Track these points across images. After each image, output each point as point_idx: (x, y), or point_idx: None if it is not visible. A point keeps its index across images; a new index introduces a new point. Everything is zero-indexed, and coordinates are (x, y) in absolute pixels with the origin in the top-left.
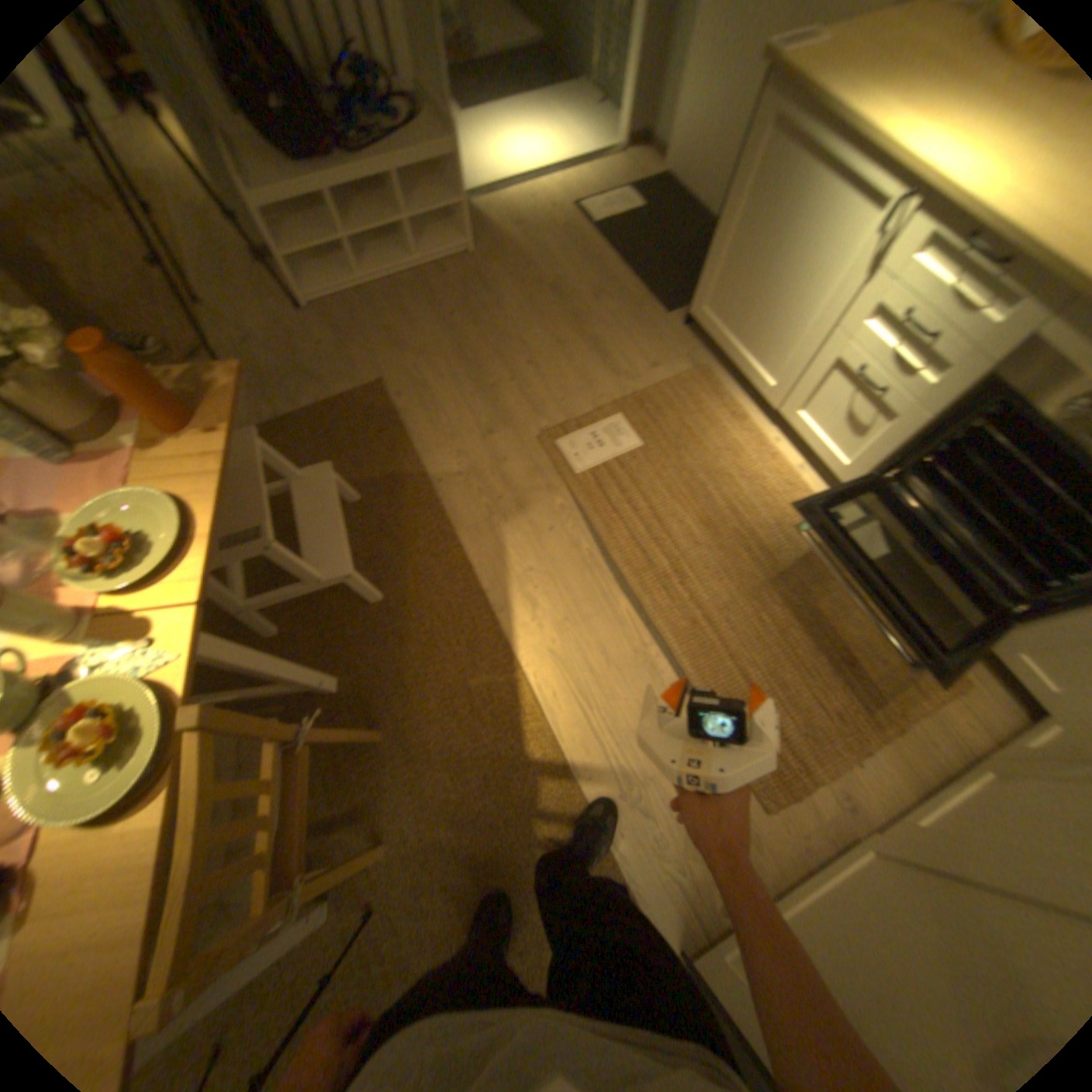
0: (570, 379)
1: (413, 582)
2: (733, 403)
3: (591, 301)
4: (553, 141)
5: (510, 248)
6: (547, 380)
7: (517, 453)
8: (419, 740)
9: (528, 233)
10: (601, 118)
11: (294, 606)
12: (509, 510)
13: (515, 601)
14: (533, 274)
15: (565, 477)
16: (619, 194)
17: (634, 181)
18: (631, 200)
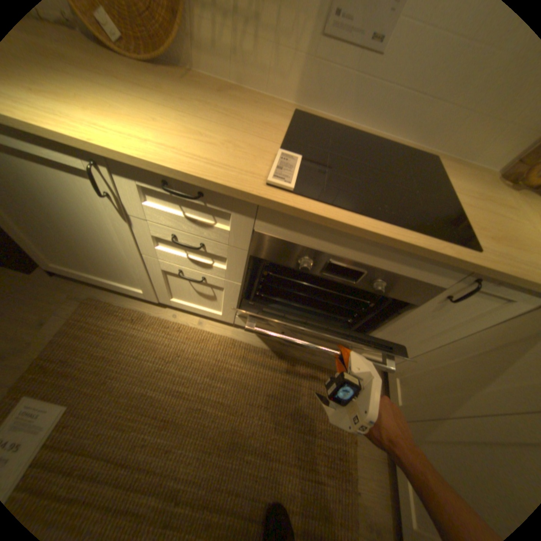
0: None
1: None
2: (127, 312)
3: None
4: None
5: None
6: None
7: None
8: None
9: None
10: None
11: None
12: None
13: None
14: None
15: None
16: None
17: None
18: None
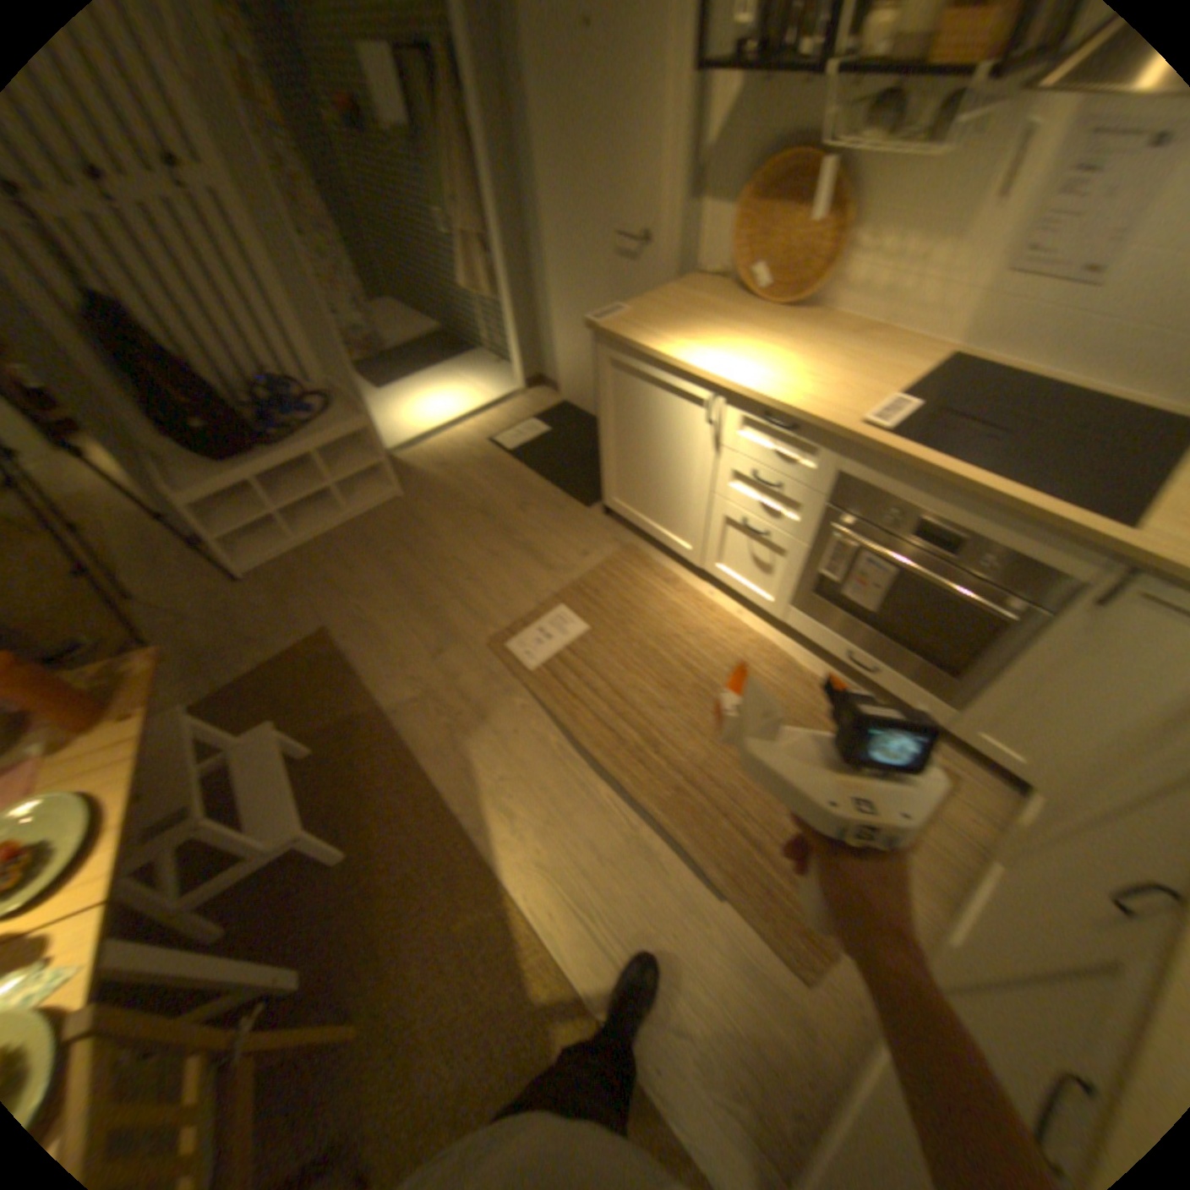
0: (511, 585)
1: (377, 830)
2: (664, 572)
3: (518, 515)
4: (463, 399)
5: (437, 487)
6: (489, 592)
7: (470, 666)
8: (403, 1023)
9: (452, 472)
10: (500, 375)
11: (242, 898)
12: (470, 725)
13: (491, 820)
14: (462, 504)
15: (521, 678)
16: (527, 427)
17: (537, 415)
18: (537, 429)
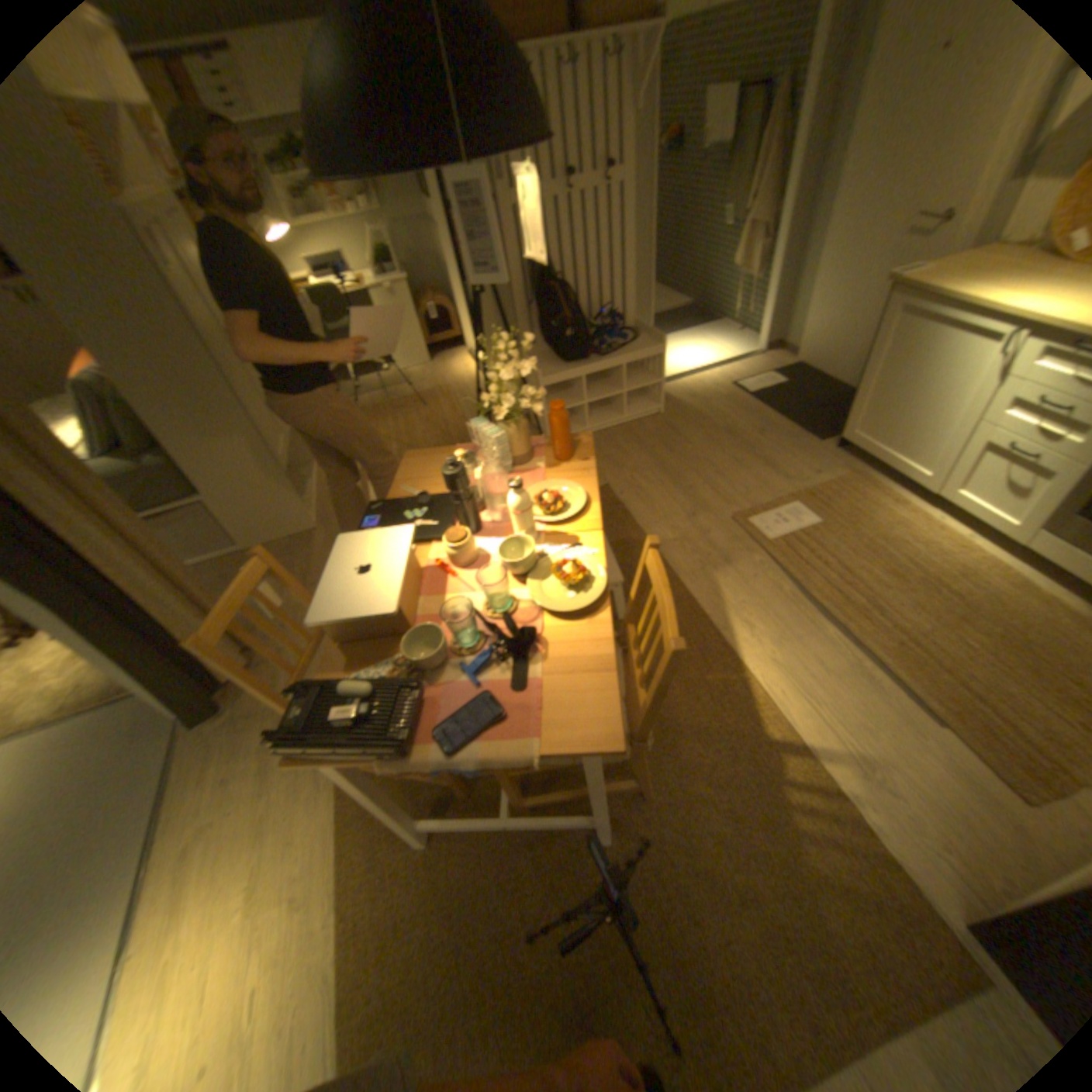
0: (749, 482)
1: None
2: (892, 494)
3: (755, 437)
4: (708, 353)
5: (687, 410)
6: (730, 484)
7: (716, 527)
8: (669, 718)
9: (699, 401)
10: (740, 338)
11: None
12: (716, 564)
13: (733, 624)
14: (708, 424)
15: (758, 543)
16: (764, 377)
17: (773, 369)
18: (773, 379)
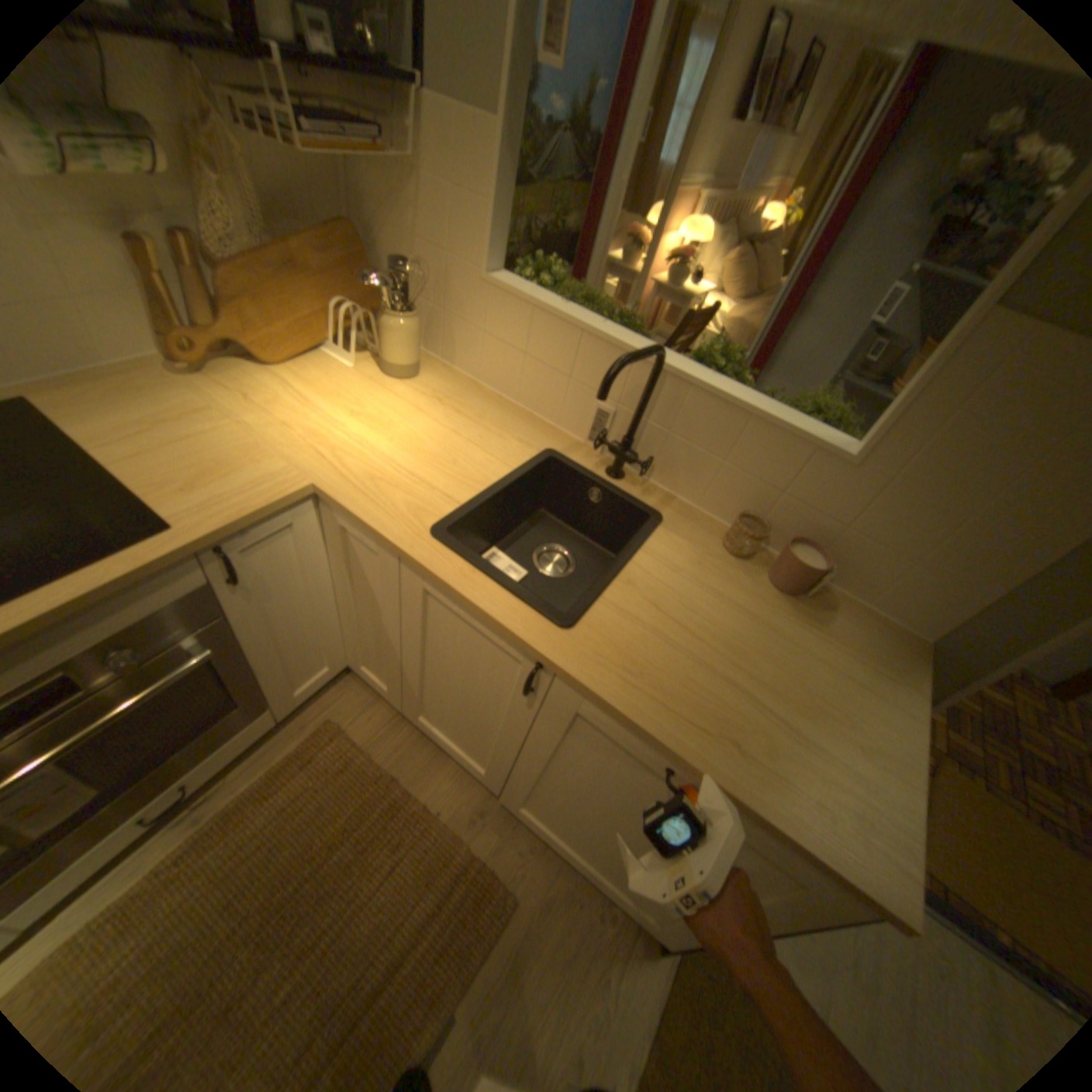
0: None
1: None
2: None
3: None
4: None
5: None
6: None
7: None
8: None
9: None
10: None
11: None
12: None
13: None
14: None
15: None
16: None
17: None
18: None
